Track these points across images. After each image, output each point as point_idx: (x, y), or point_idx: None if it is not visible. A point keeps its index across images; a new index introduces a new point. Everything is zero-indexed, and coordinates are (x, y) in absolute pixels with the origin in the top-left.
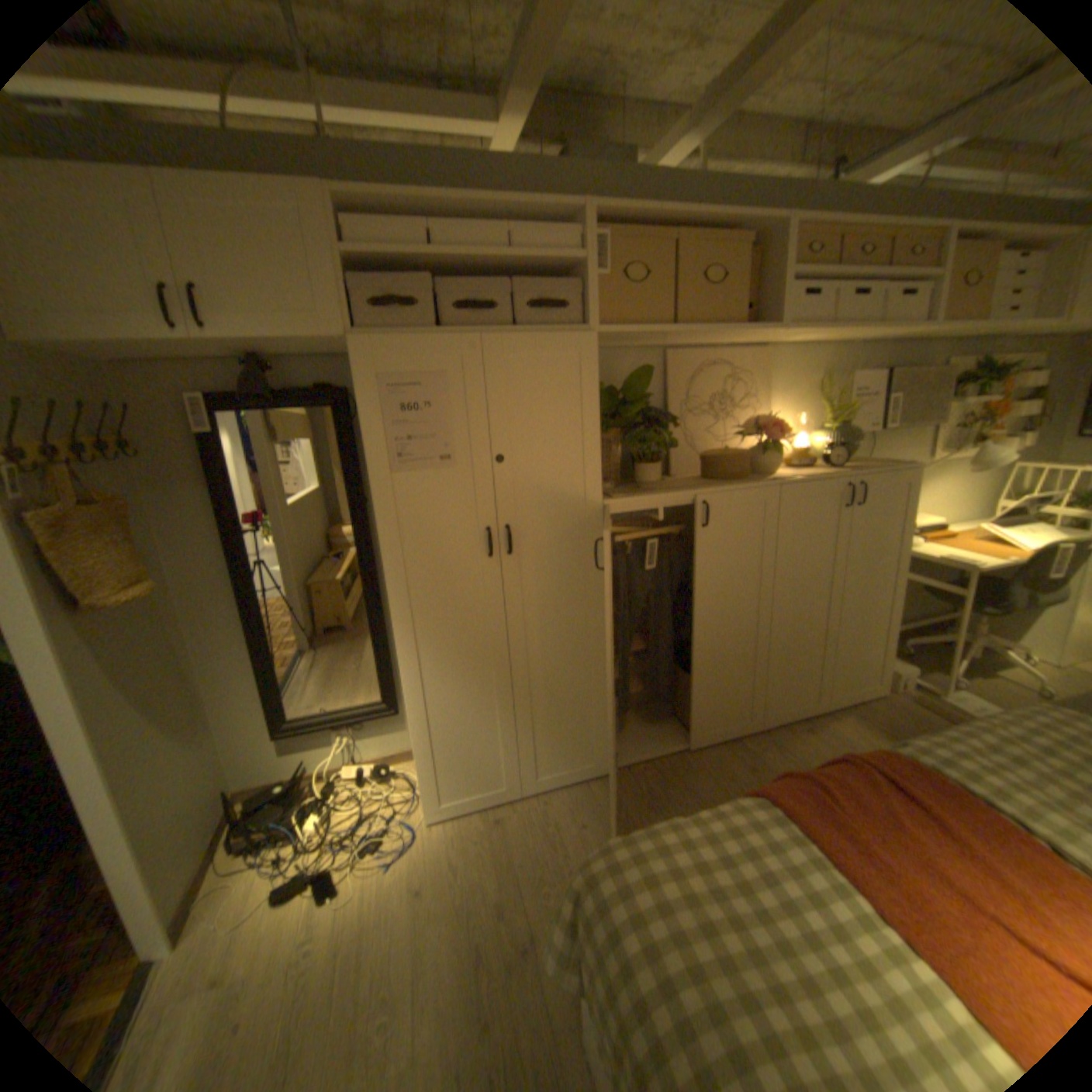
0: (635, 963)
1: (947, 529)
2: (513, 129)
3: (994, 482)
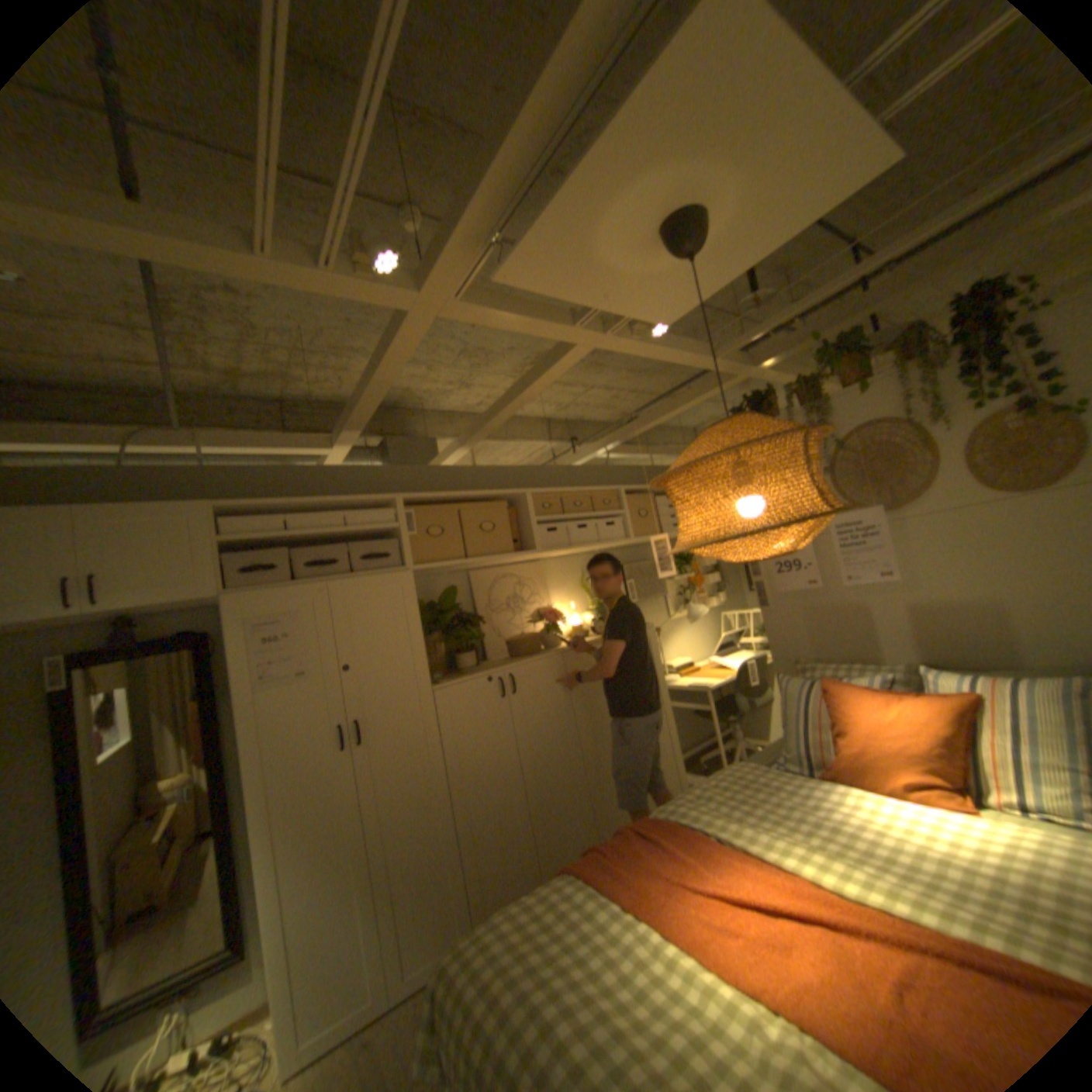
0: (470, 1004)
1: (693, 665)
2: (342, 448)
3: (714, 628)
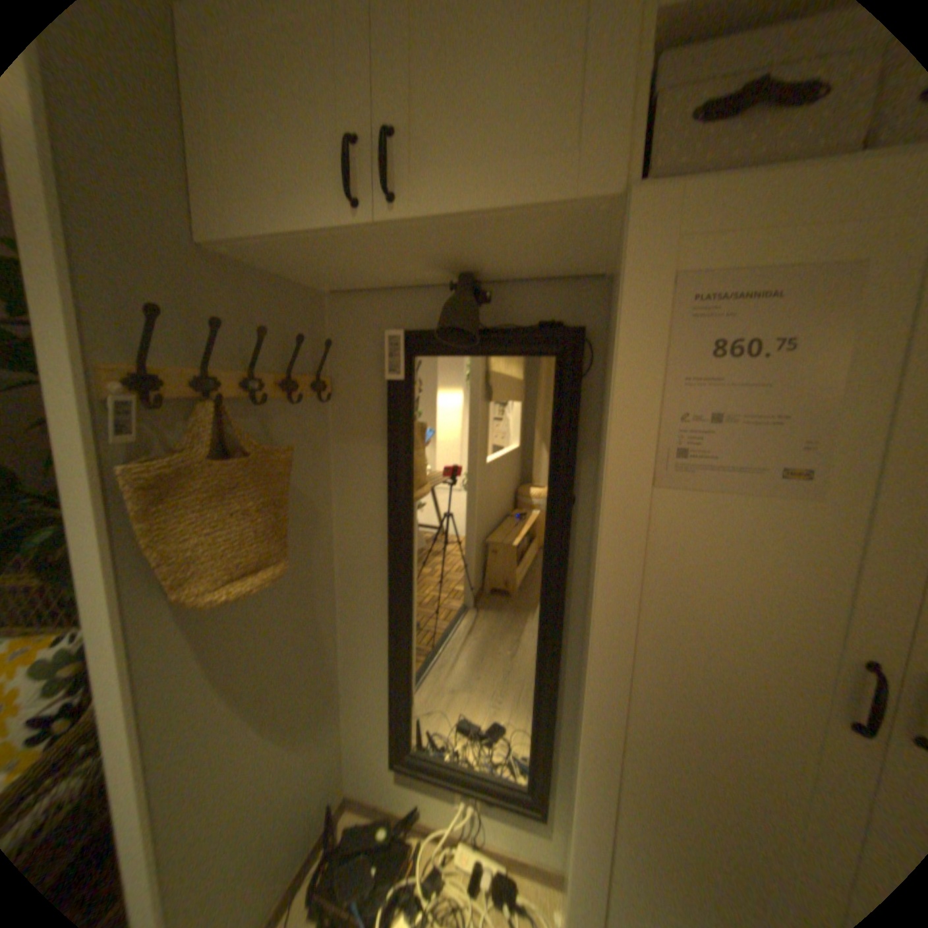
0: None
1: None
2: None
3: None
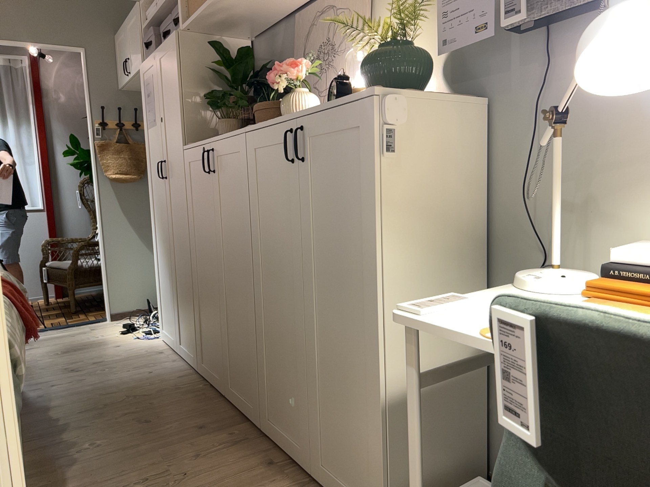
0: None
1: None
2: None
3: None
